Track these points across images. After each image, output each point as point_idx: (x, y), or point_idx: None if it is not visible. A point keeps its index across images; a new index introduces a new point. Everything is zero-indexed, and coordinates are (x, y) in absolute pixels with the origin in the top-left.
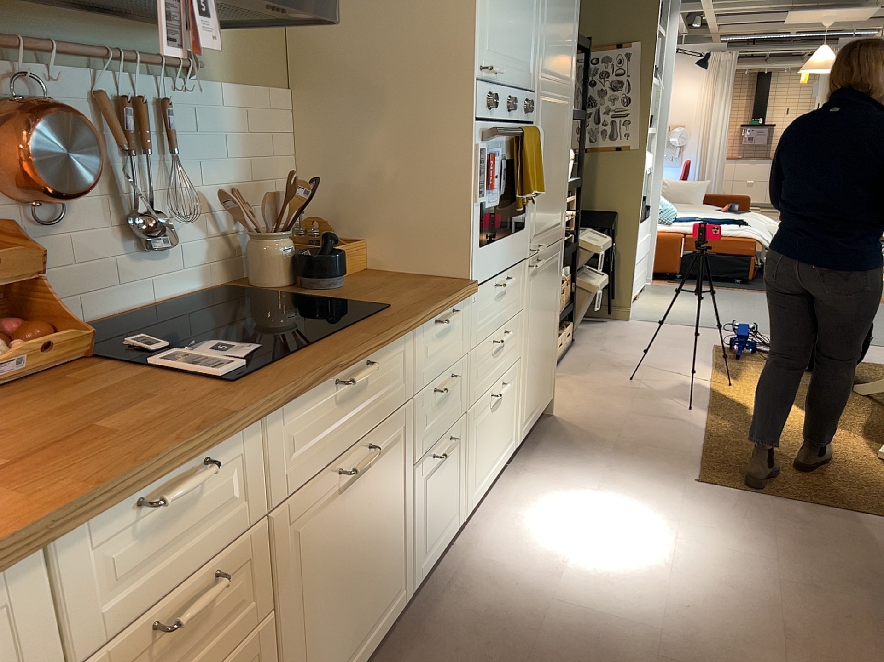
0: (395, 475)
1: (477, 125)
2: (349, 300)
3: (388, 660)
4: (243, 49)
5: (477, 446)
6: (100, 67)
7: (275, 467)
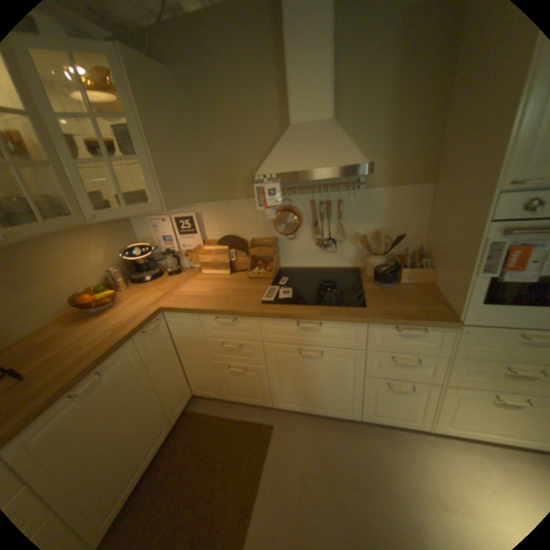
0: (346, 371)
1: (493, 224)
2: (368, 295)
3: (337, 427)
4: (398, 168)
5: (461, 410)
6: (316, 191)
7: (266, 332)
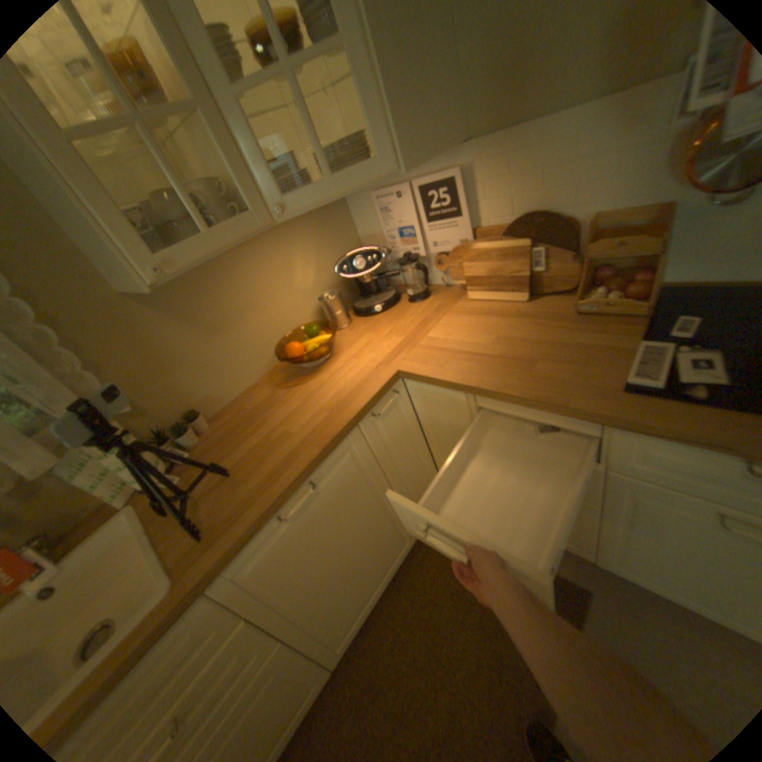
0: None
1: None
2: None
3: None
4: None
5: None
6: None
7: (627, 456)
